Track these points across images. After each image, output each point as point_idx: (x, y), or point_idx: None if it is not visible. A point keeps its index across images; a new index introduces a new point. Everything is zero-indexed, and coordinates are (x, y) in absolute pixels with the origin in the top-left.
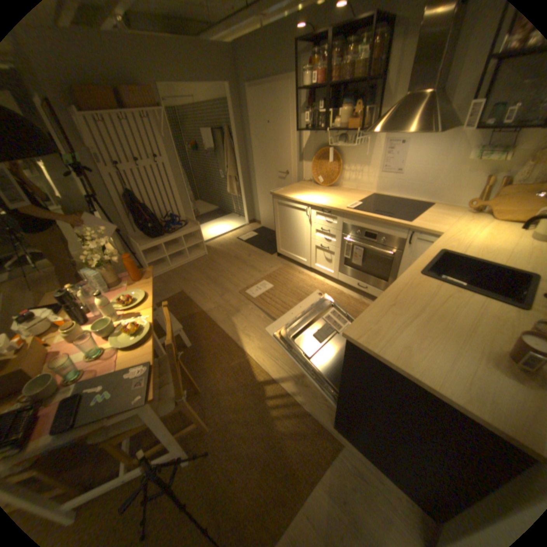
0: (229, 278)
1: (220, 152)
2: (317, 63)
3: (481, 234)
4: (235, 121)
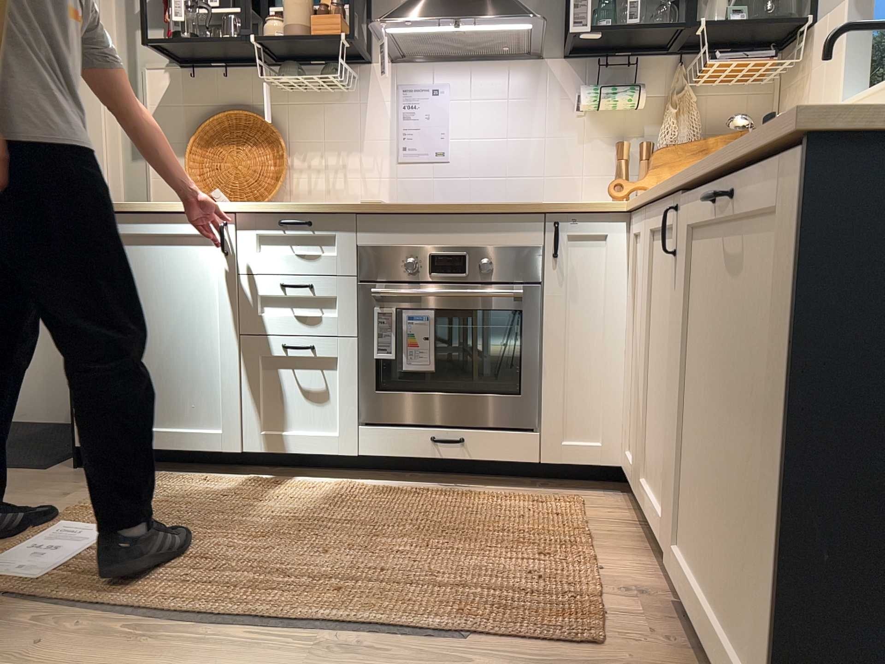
0: None
1: None
2: None
3: None
4: None
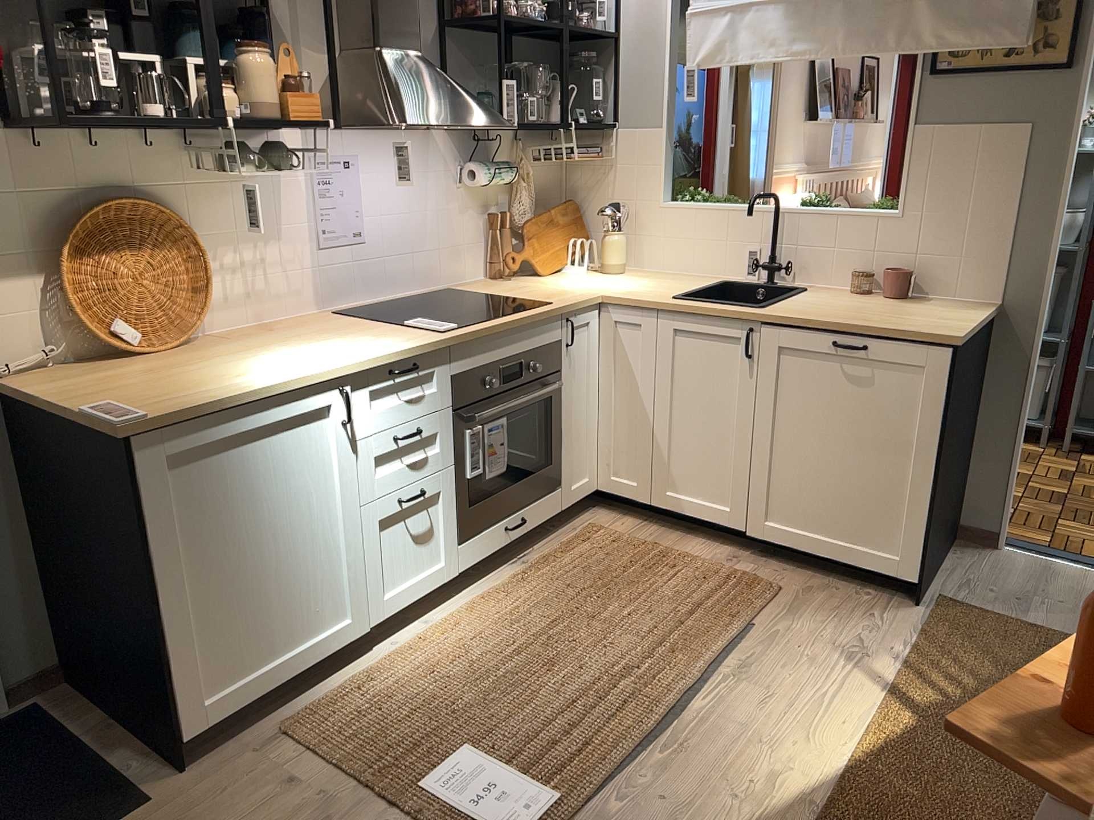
0: None
1: None
2: None
3: (604, 284)
4: None
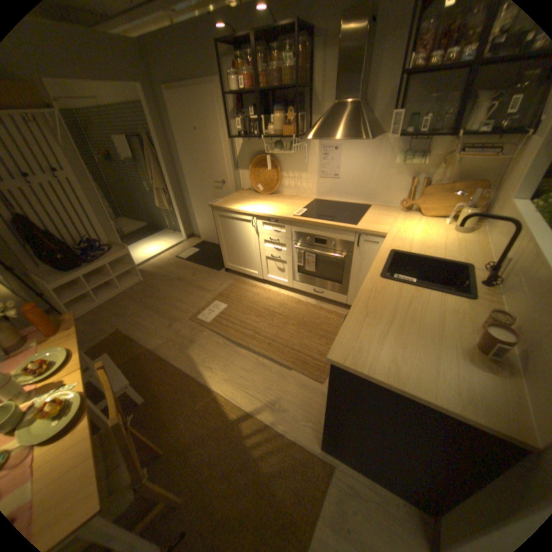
0: (175, 305)
1: (141, 162)
2: (241, 68)
3: (417, 231)
4: (154, 127)
